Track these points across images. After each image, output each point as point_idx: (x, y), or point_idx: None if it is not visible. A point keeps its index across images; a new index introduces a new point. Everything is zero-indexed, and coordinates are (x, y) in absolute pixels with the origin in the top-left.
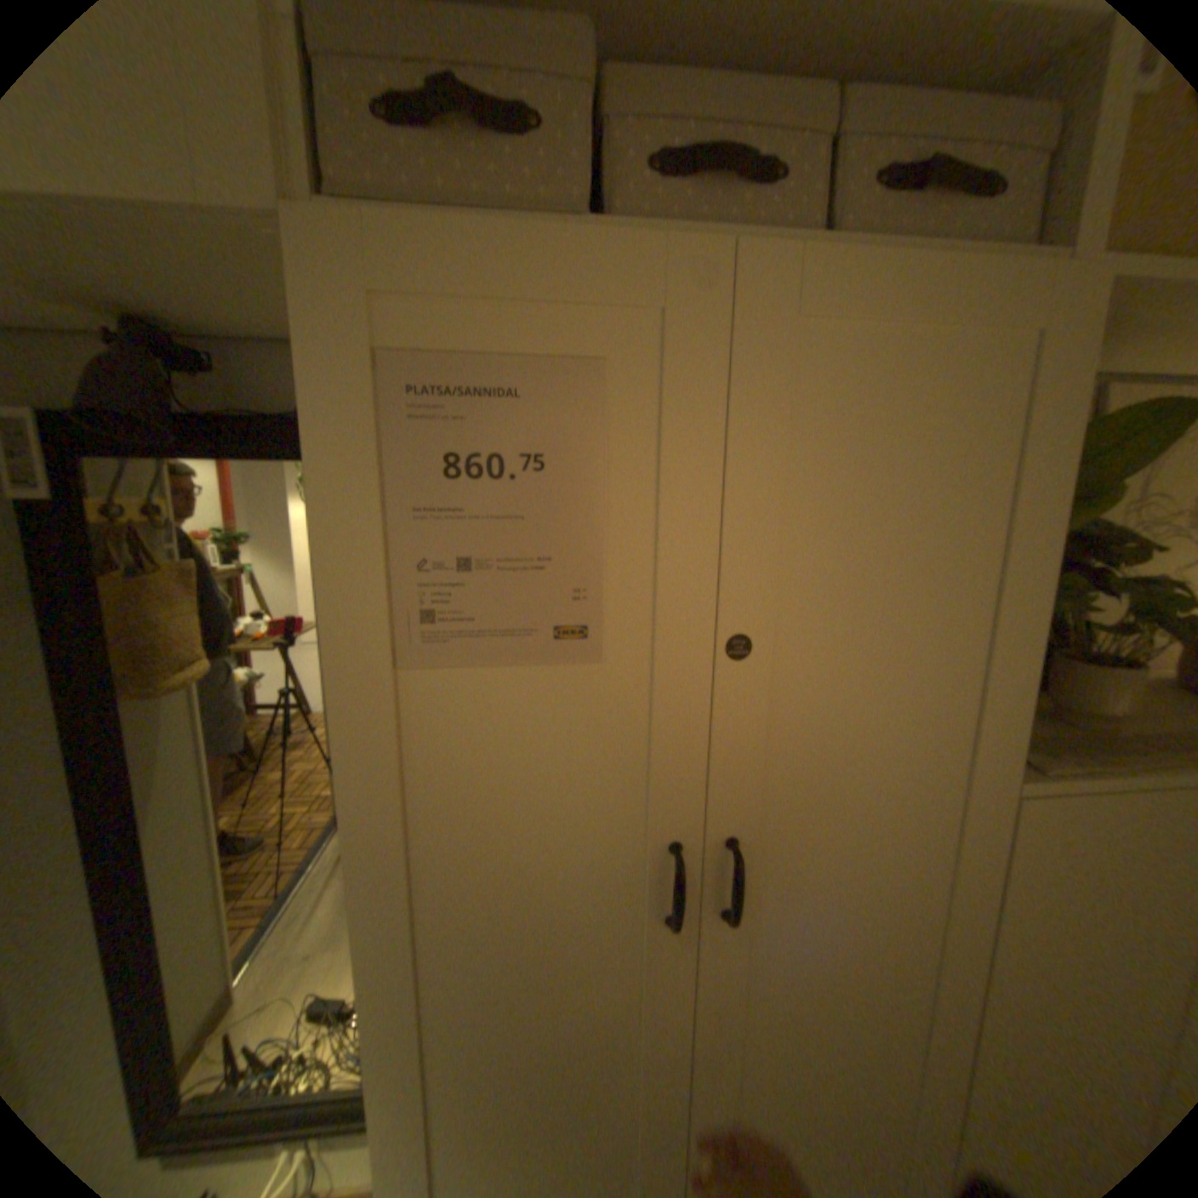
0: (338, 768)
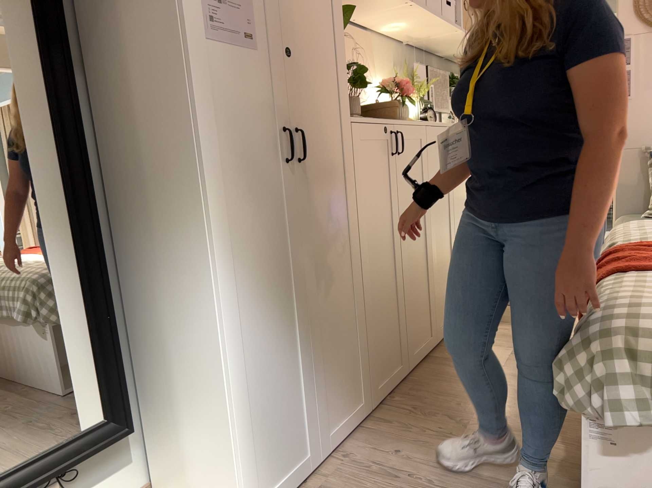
0: (189, 76)
